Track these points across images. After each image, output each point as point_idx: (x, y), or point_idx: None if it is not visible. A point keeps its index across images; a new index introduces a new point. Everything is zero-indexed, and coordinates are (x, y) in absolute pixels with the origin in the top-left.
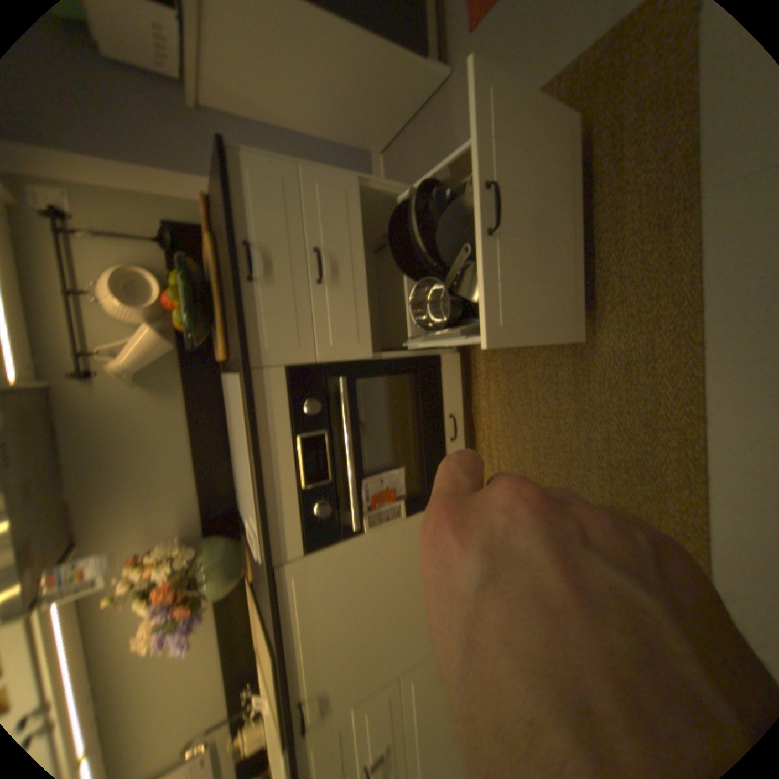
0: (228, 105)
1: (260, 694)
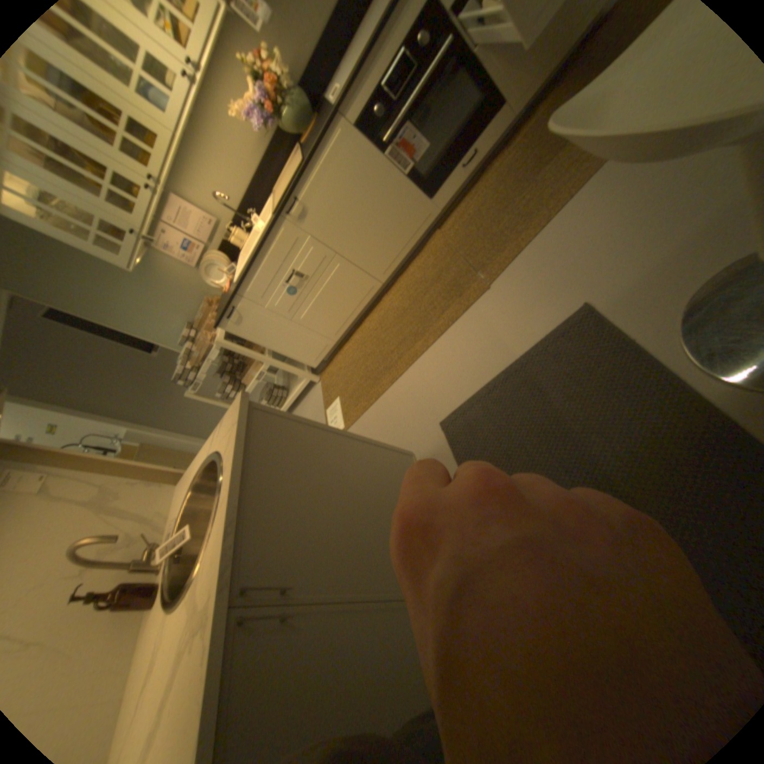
0: None
1: (257, 216)
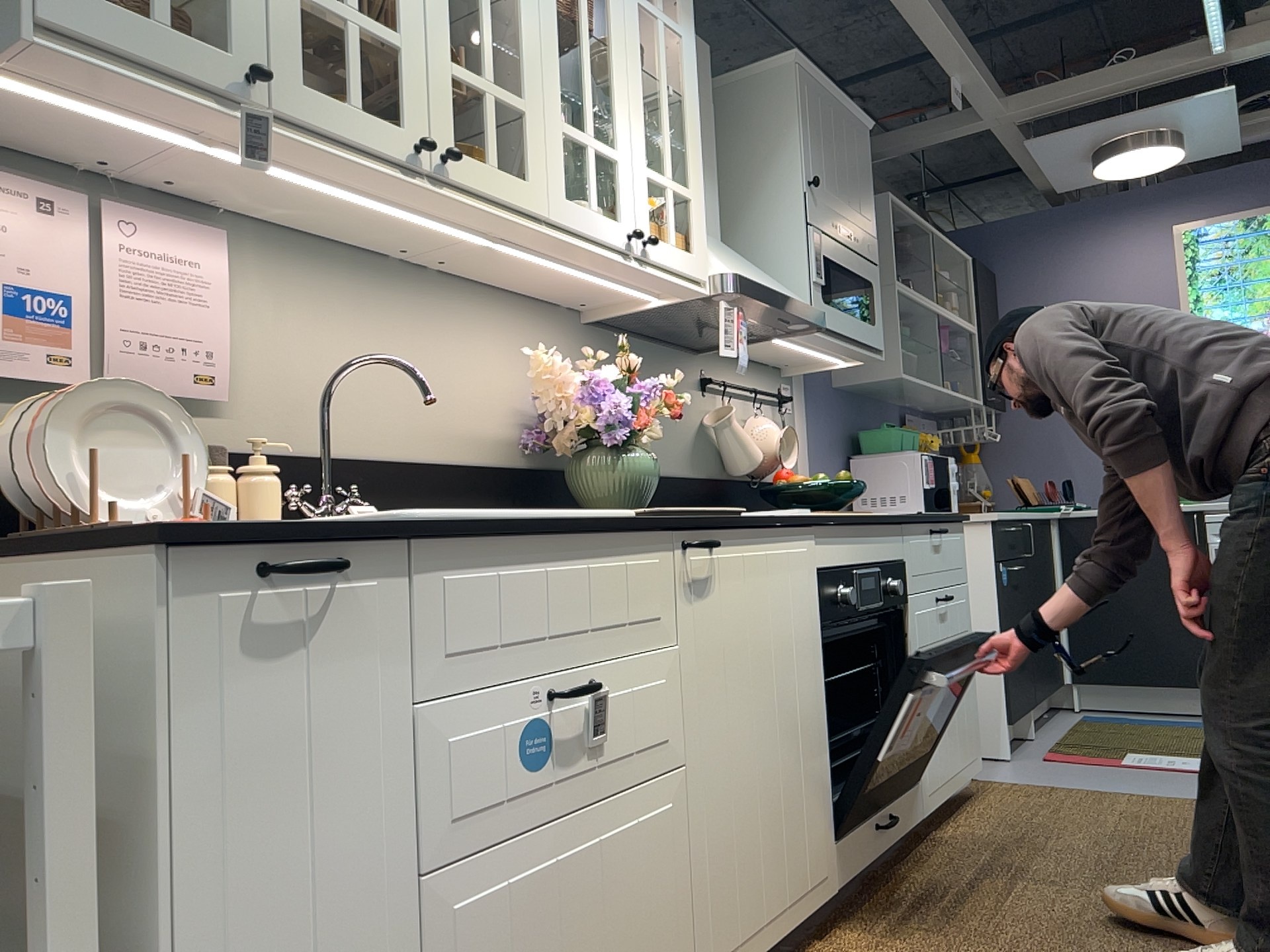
0: None
1: None
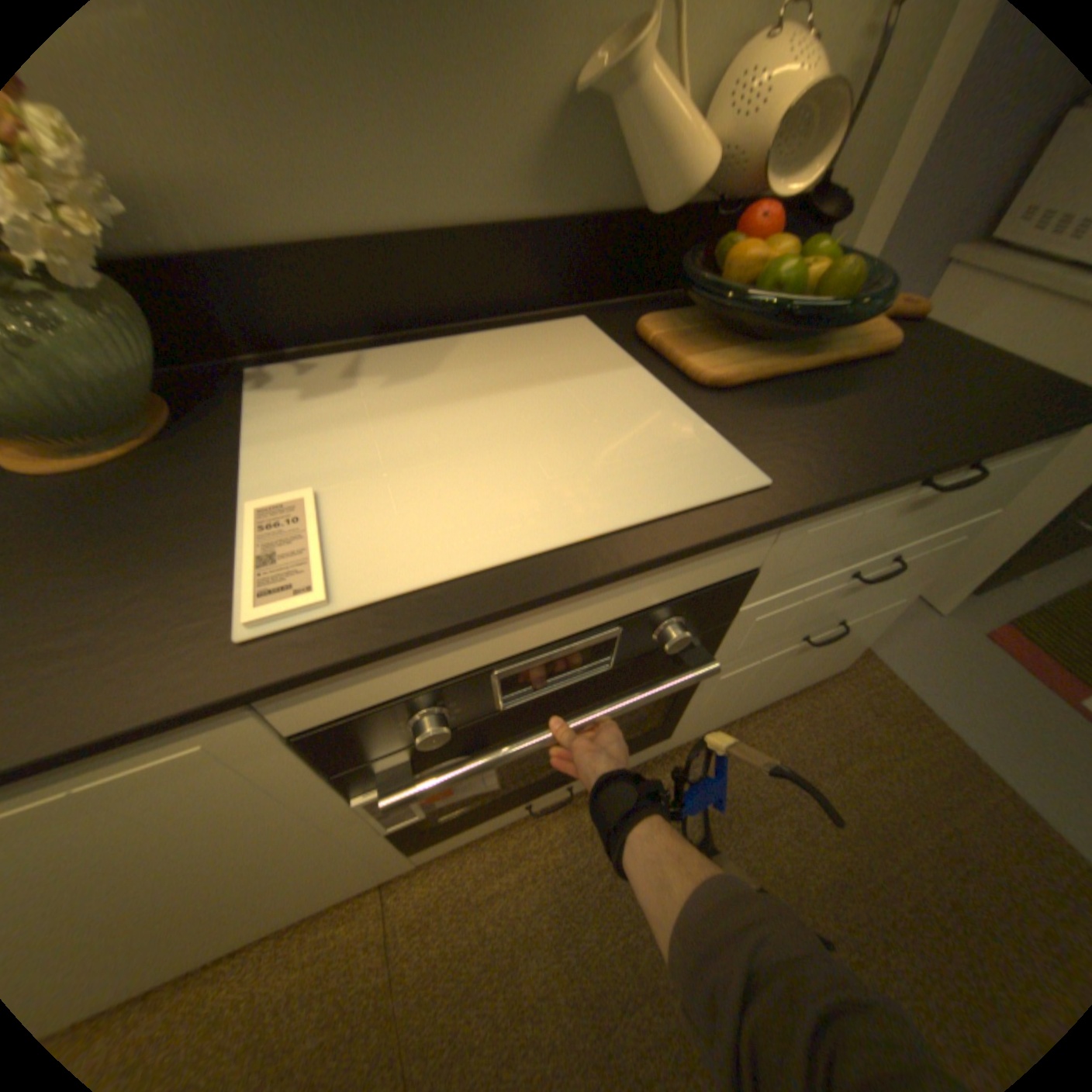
0: (938, 305)
1: None
